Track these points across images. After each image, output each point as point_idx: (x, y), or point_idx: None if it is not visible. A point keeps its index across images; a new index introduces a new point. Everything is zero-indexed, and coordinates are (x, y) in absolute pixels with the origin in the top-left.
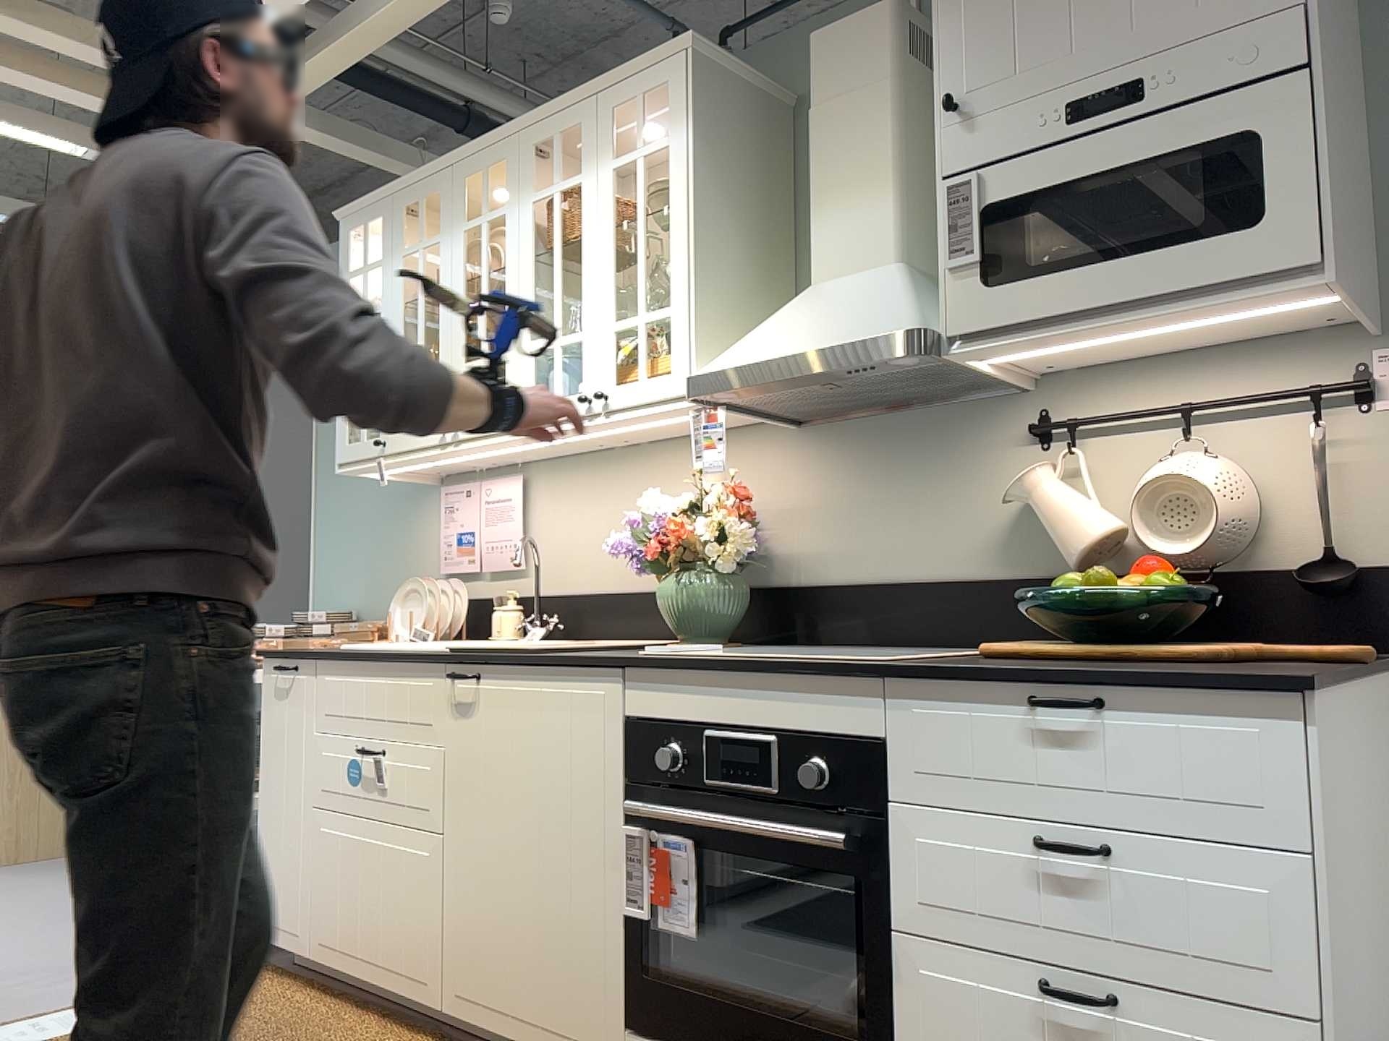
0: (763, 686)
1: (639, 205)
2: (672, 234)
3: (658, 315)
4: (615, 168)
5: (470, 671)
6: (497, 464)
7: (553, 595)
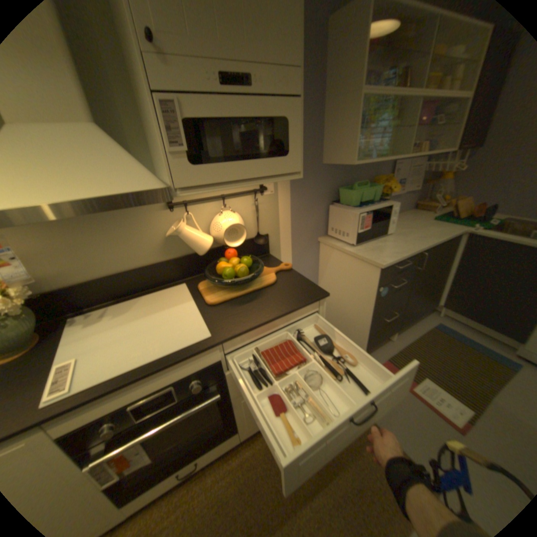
0: (157, 374)
1: None
2: None
3: None
4: None
5: None
6: None
7: None
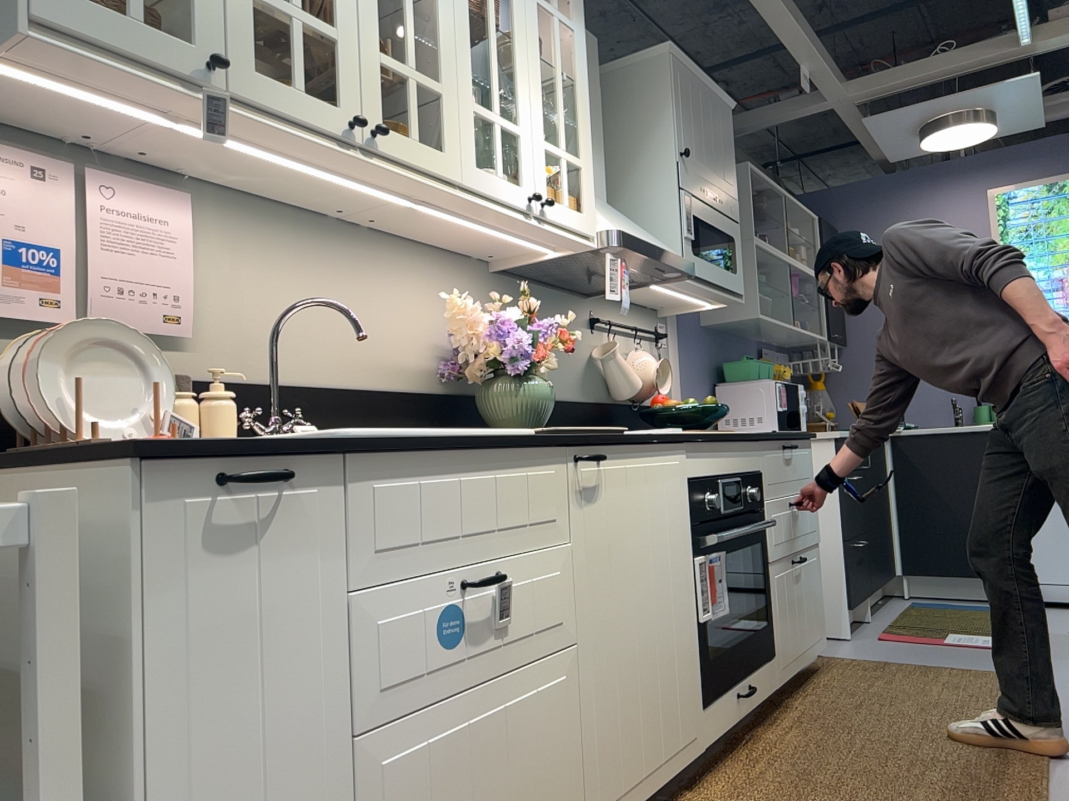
0: (734, 448)
1: (559, 57)
2: (581, 105)
3: (577, 163)
4: (540, 4)
5: (593, 453)
6: (139, 156)
7: (246, 383)
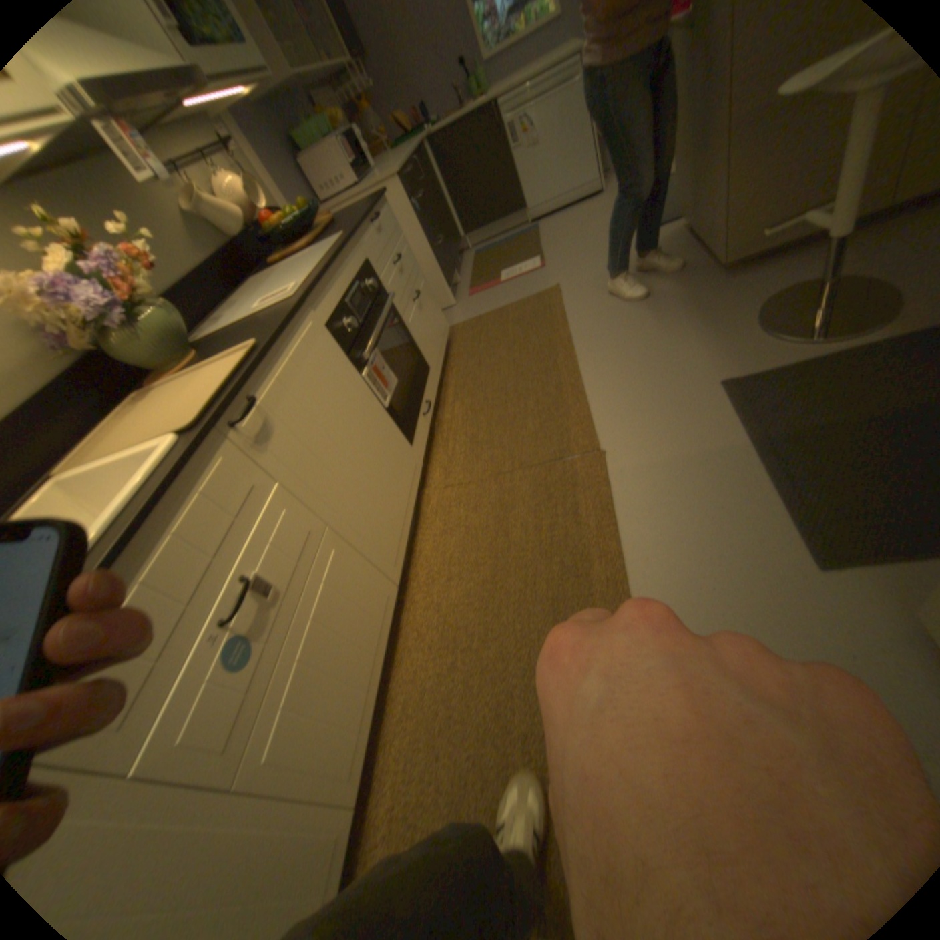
0: (340, 262)
1: None
2: None
3: None
4: None
5: (243, 403)
6: None
7: None
